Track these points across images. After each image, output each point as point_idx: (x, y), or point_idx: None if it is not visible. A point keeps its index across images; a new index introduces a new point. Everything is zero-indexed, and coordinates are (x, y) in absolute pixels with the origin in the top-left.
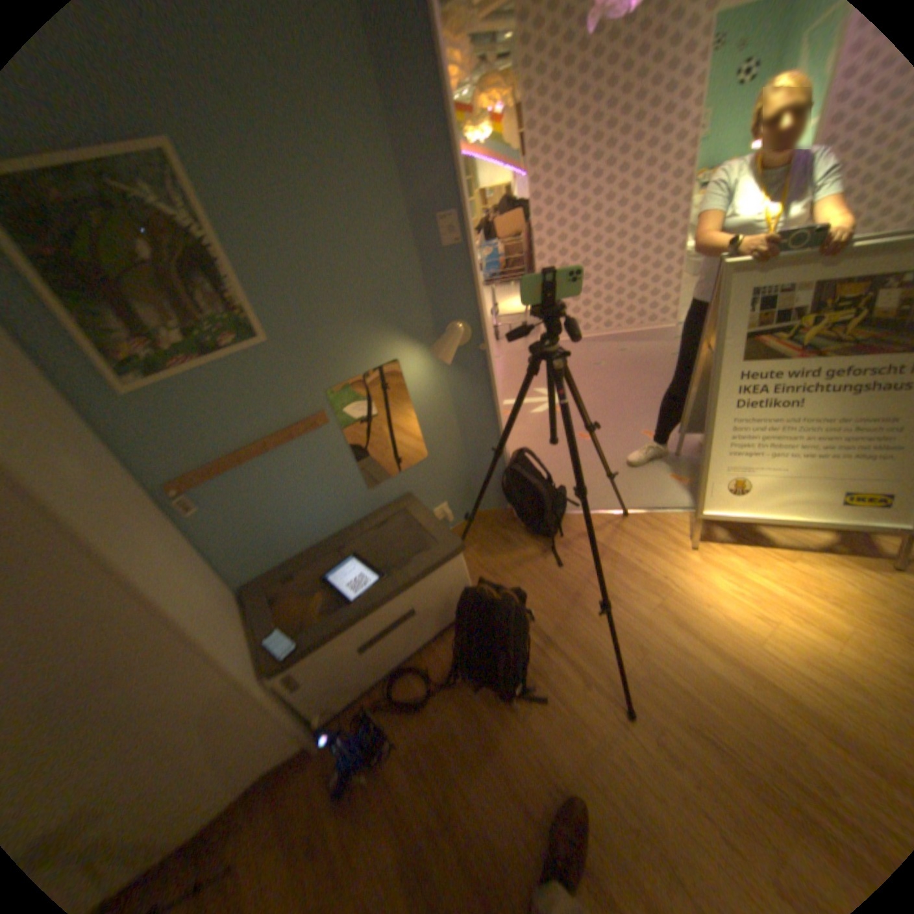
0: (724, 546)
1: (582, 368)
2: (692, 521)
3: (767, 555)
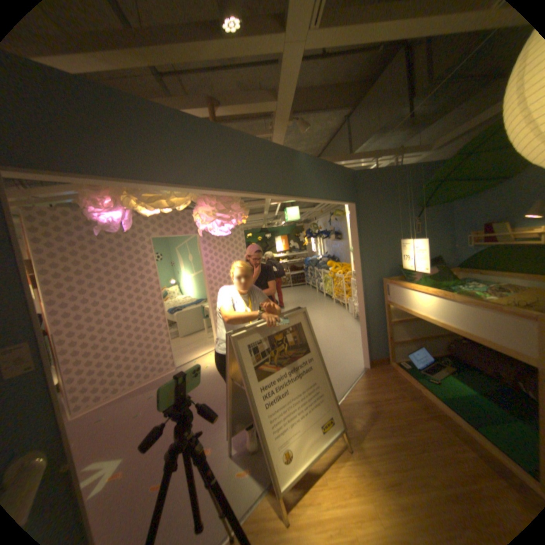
0: (297, 504)
1: (127, 425)
2: (271, 502)
3: (316, 491)
